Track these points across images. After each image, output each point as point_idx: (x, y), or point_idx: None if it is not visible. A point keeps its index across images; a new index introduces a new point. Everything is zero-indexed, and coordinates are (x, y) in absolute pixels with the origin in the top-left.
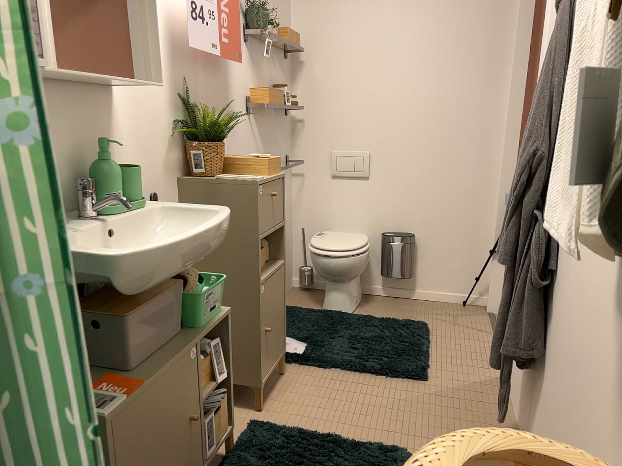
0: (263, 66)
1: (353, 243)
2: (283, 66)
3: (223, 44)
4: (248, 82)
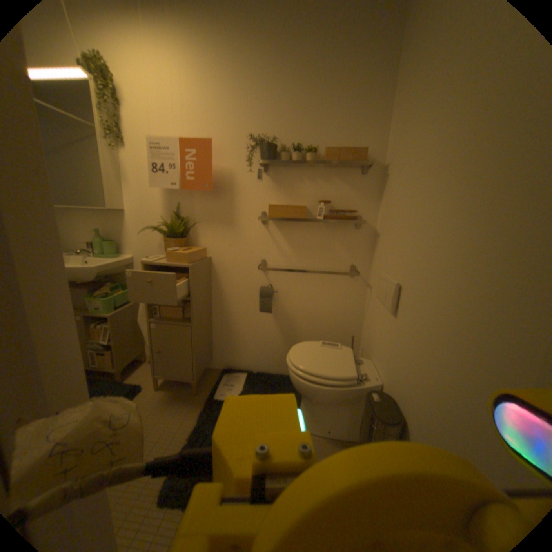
0: (301, 184)
1: (314, 366)
2: (357, 179)
3: (187, 179)
4: (267, 199)
